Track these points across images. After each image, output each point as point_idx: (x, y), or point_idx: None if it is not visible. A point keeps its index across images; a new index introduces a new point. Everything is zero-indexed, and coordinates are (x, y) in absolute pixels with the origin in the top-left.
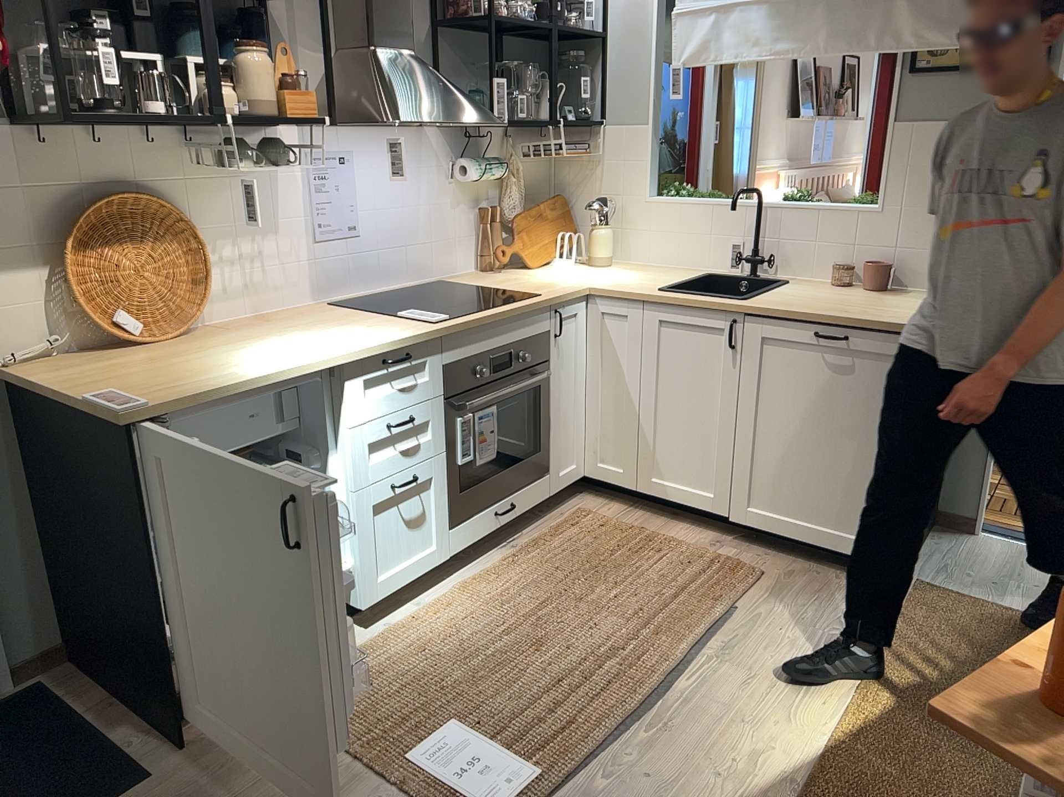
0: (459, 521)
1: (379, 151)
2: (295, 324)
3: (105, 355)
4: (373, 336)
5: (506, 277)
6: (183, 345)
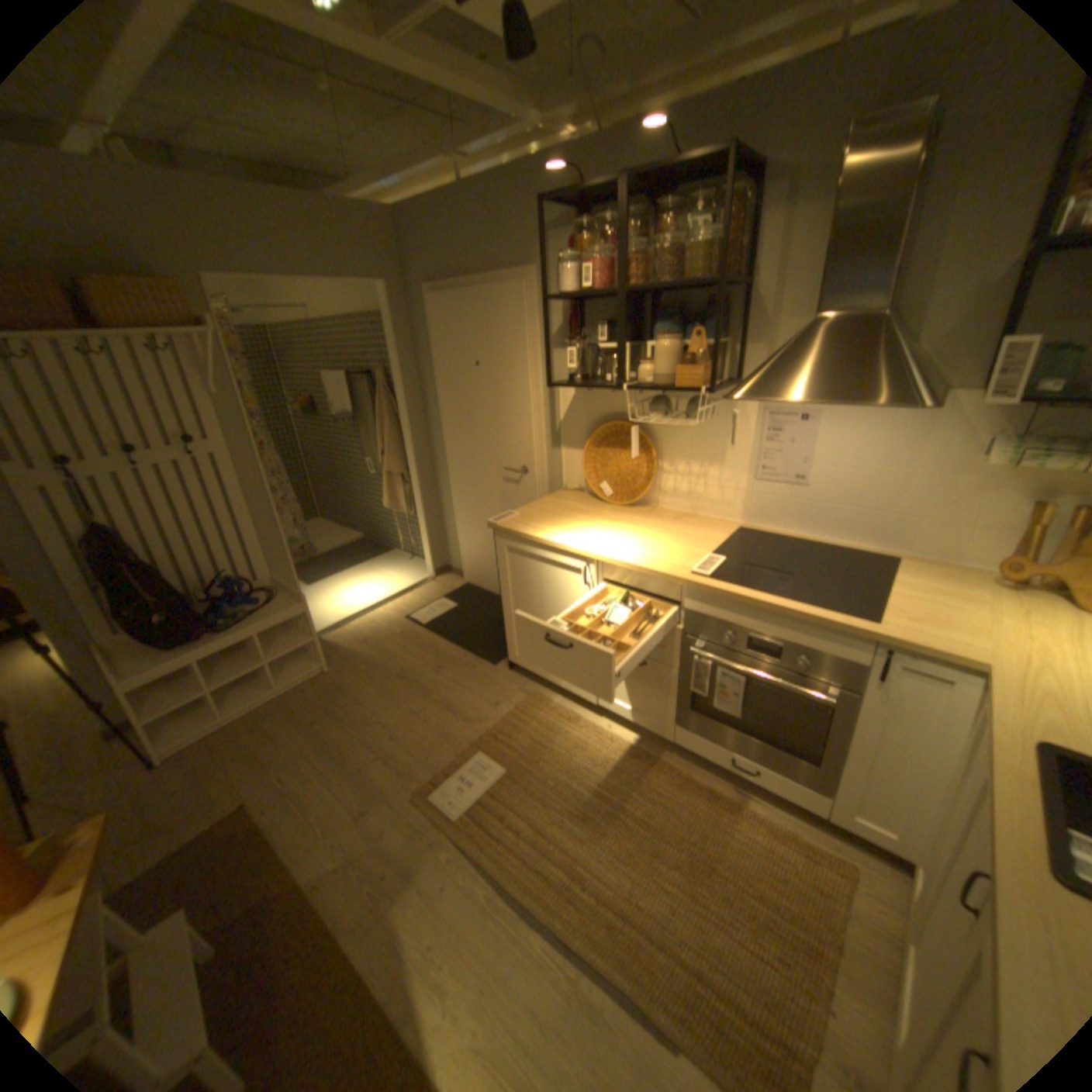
0: (707, 733)
1: (860, 411)
2: (672, 527)
3: (587, 500)
4: (641, 555)
5: (985, 595)
6: (609, 510)
